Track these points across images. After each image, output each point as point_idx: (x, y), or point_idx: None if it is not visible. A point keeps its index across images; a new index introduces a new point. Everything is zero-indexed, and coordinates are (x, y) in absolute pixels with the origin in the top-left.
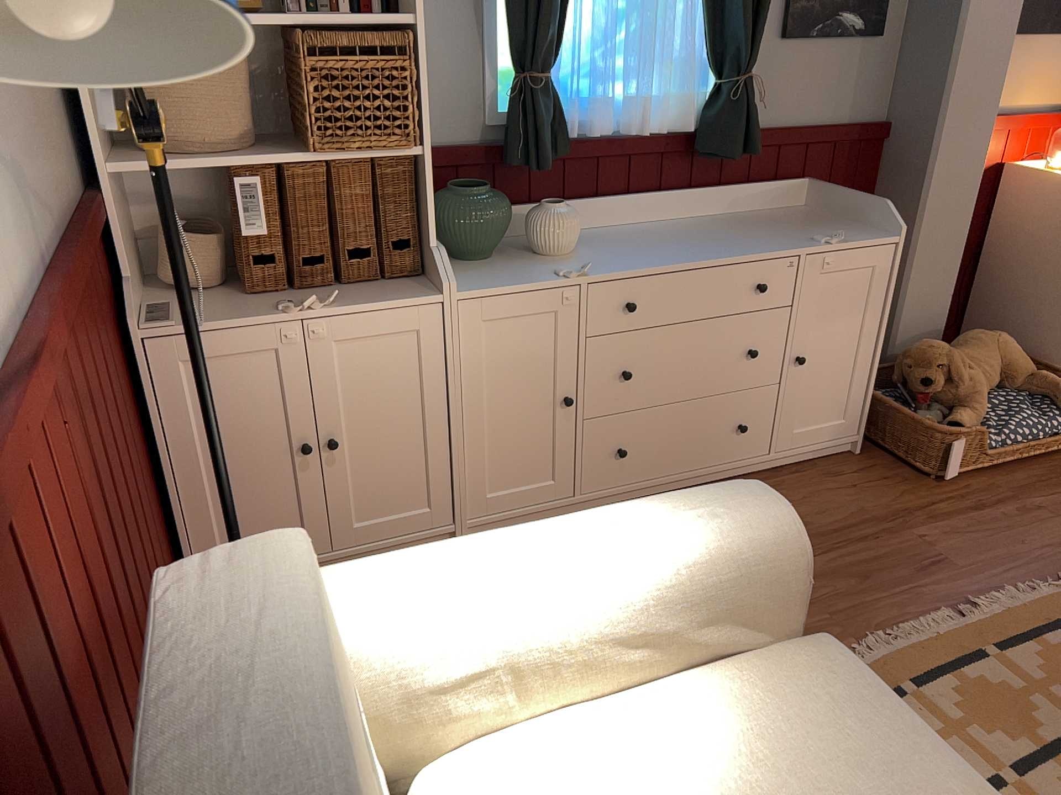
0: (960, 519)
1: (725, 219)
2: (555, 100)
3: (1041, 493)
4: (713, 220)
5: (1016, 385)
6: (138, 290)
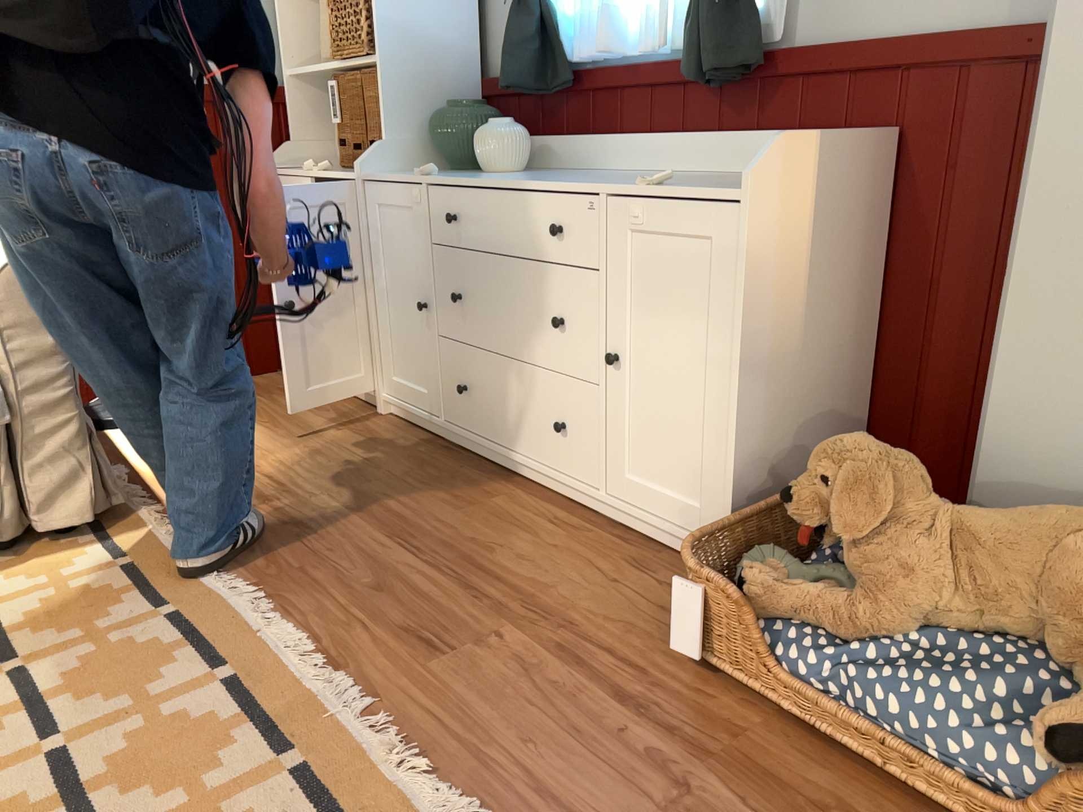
0: (577, 676)
1: (722, 176)
2: (544, 22)
3: (760, 798)
4: (704, 176)
5: (1074, 658)
6: (310, 156)
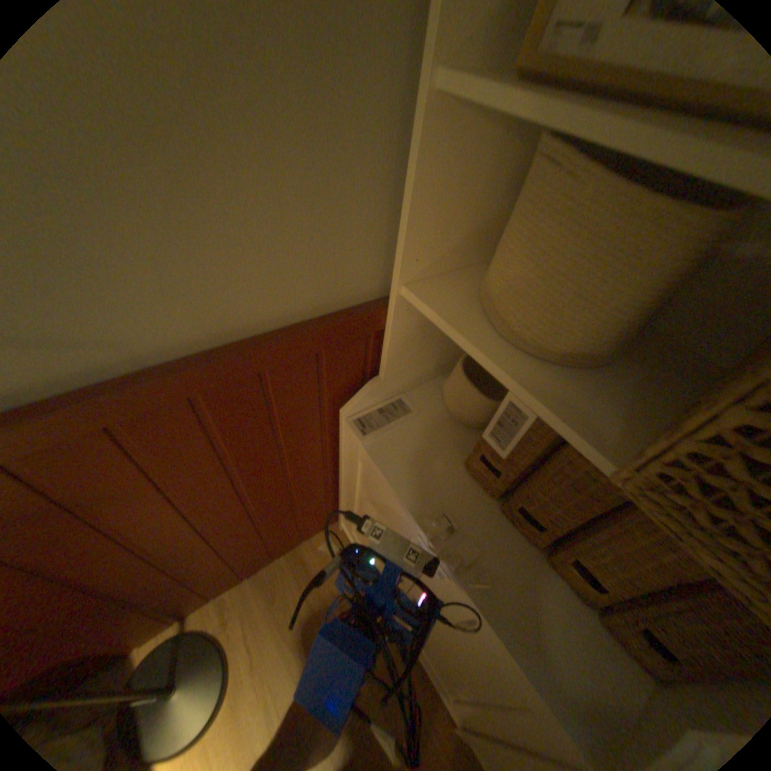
0: None
1: None
2: None
3: None
4: None
5: None
6: (405, 383)
